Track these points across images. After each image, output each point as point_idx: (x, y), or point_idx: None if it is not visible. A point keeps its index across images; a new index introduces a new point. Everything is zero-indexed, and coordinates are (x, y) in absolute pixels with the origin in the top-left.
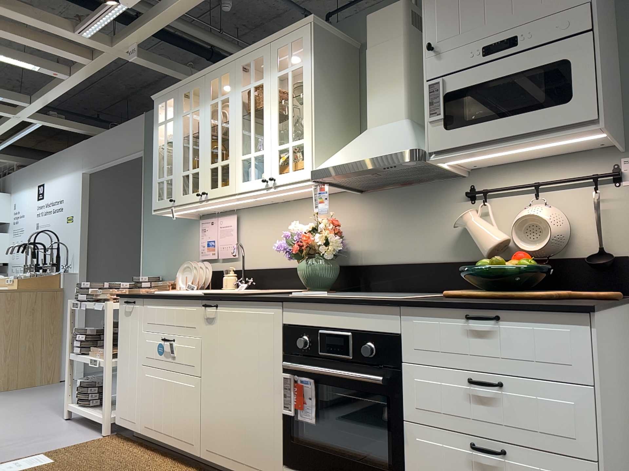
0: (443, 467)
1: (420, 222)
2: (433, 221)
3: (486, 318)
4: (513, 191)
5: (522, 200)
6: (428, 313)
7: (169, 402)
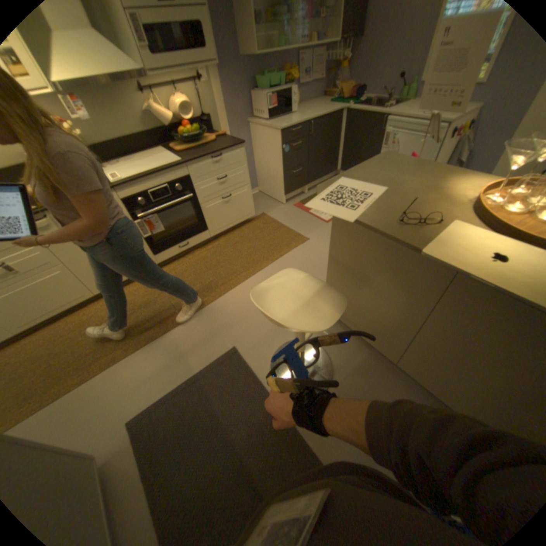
0: (215, 210)
1: (114, 109)
2: (123, 107)
3: (219, 156)
4: (161, 85)
5: (167, 91)
6: (197, 162)
7: (38, 297)
